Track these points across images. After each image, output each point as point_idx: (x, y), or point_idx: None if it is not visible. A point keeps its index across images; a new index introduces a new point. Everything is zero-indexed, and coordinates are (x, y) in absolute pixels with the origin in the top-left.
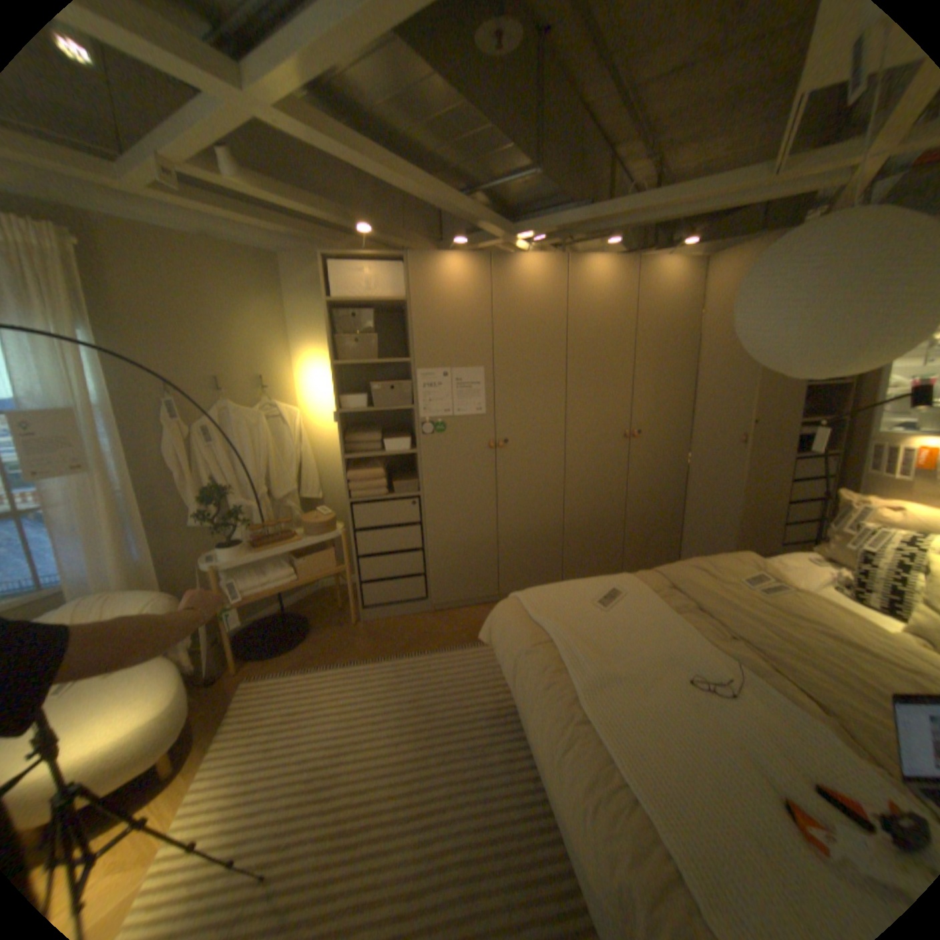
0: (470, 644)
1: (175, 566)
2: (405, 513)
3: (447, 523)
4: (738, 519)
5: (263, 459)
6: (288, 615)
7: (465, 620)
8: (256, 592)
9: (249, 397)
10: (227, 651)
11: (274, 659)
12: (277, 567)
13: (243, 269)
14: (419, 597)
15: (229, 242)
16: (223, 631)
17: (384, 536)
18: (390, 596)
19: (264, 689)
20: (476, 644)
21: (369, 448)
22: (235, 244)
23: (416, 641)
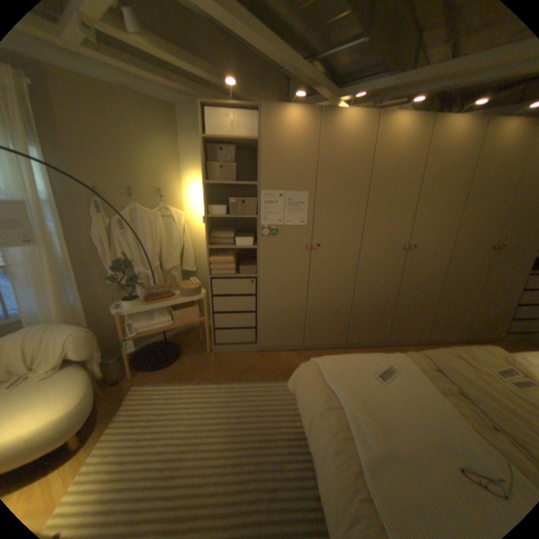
0: (281, 379)
1: (98, 307)
2: (246, 287)
3: (273, 296)
4: (478, 313)
5: (158, 243)
6: (169, 342)
7: (279, 360)
8: (146, 329)
9: (151, 202)
10: (129, 362)
11: (156, 371)
12: (161, 314)
13: (151, 113)
14: (251, 341)
15: (142, 93)
16: (126, 350)
17: (231, 301)
18: (232, 339)
19: (146, 392)
20: (285, 379)
21: (225, 242)
22: (146, 95)
23: (245, 371)
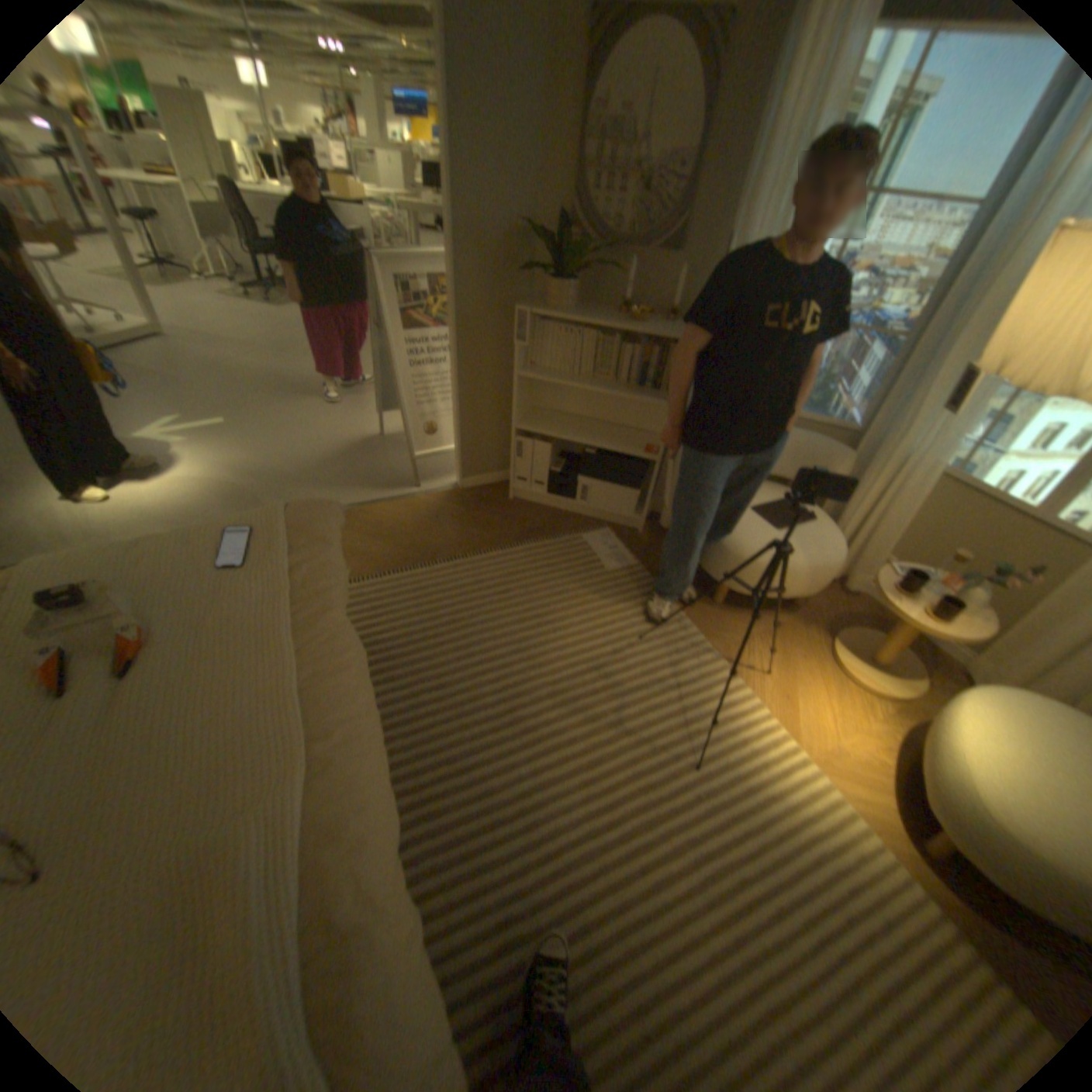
0: None
1: None
2: None
3: None
4: None
5: None
6: None
7: None
8: None
9: None
10: None
11: None
12: None
13: None
14: None
15: None
16: None
17: None
18: None
19: None
20: None
21: None
22: None
23: None
